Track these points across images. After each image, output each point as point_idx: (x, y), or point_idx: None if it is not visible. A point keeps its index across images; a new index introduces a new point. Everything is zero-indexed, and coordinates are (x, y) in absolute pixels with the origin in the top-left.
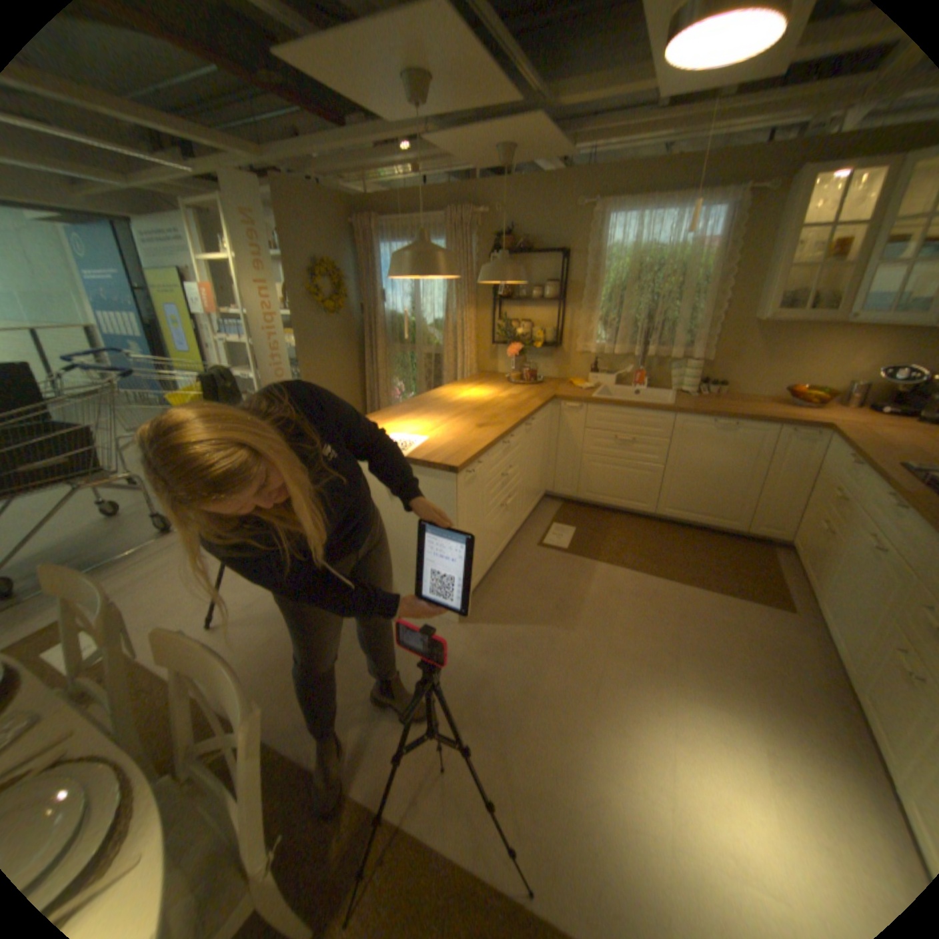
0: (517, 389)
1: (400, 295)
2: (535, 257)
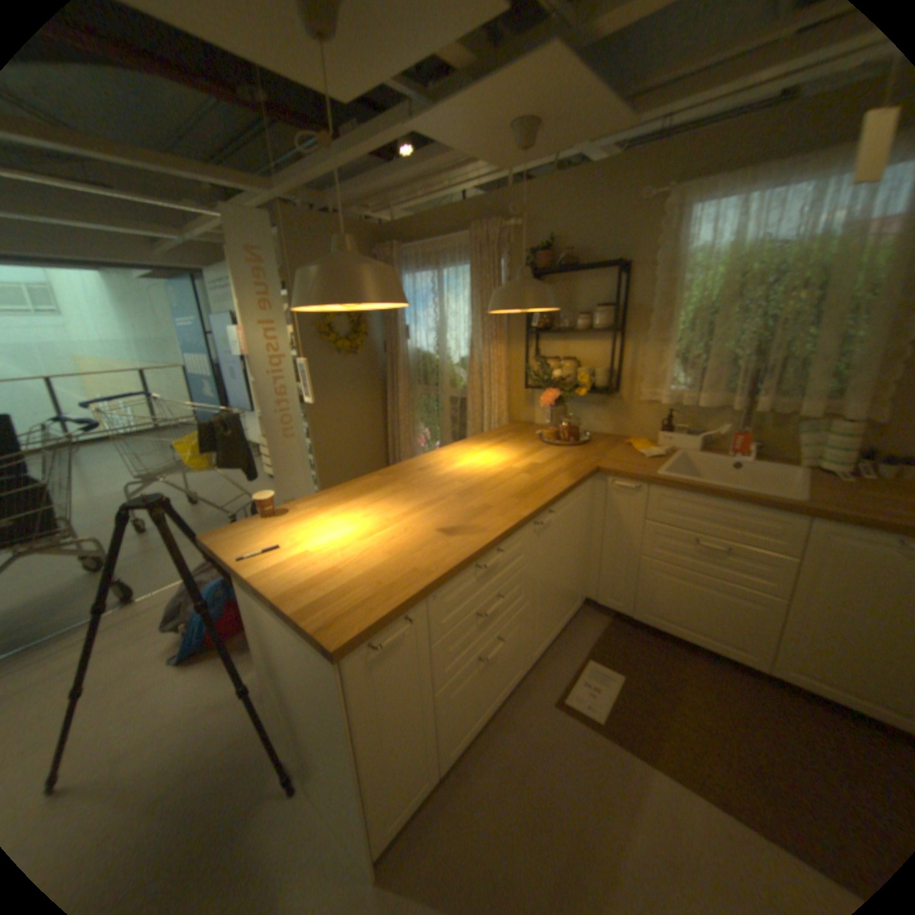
0: (549, 452)
1: (426, 330)
2: (585, 273)
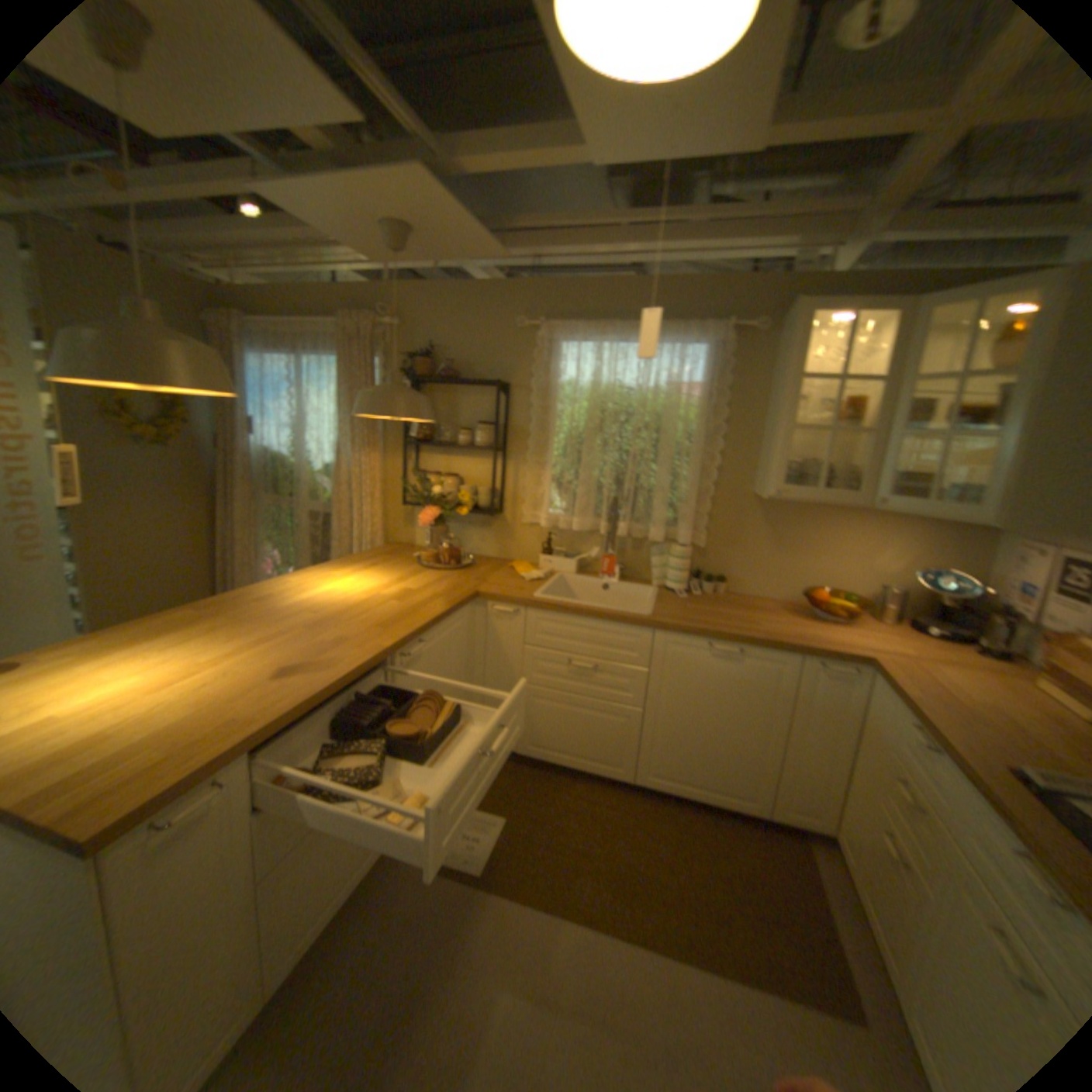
0: (425, 577)
1: (275, 426)
2: (464, 389)
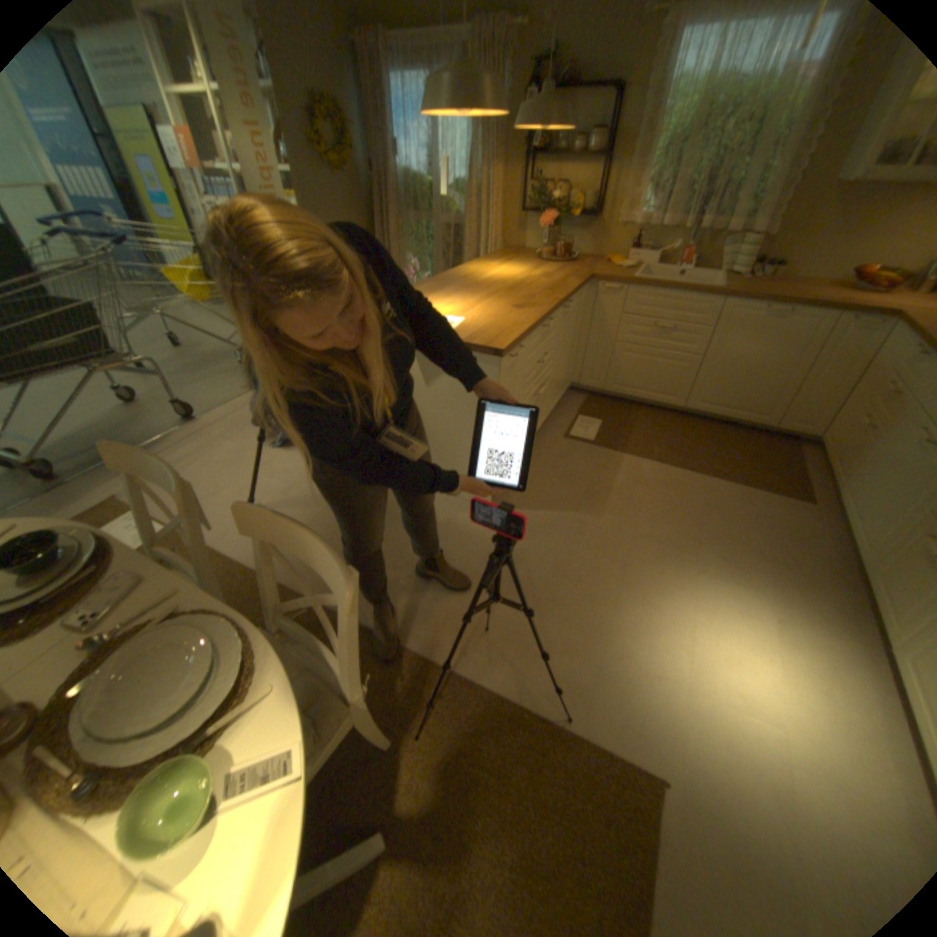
0: (551, 266)
1: (415, 146)
2: (582, 92)
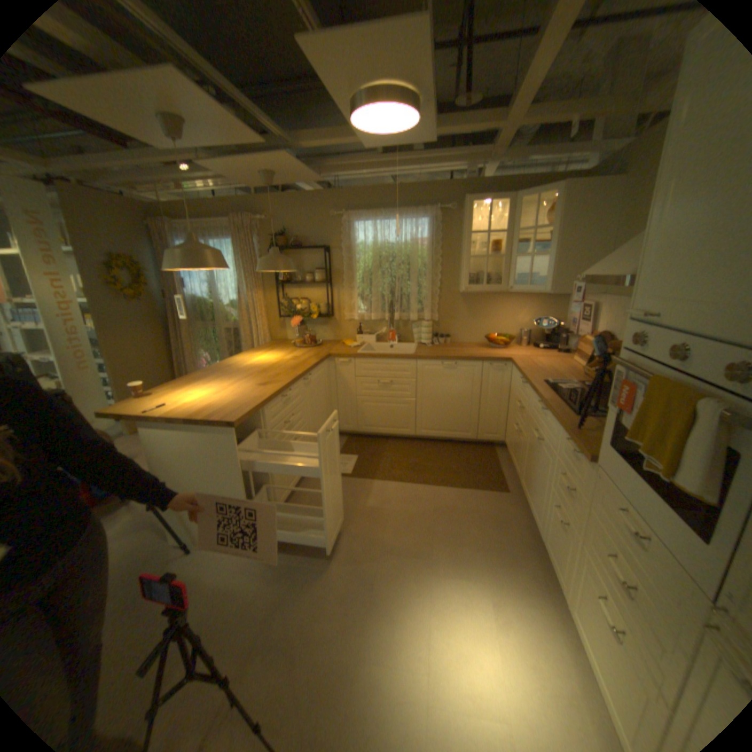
0: (301, 351)
1: (198, 282)
2: (305, 252)
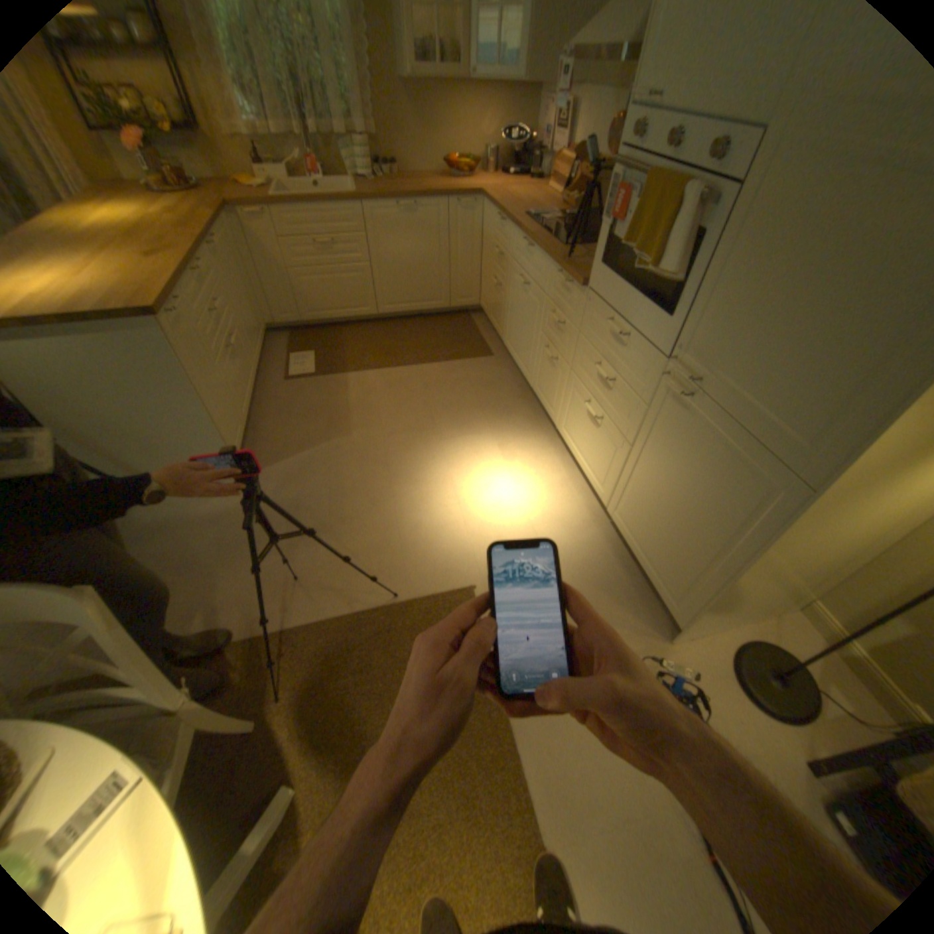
0: (169, 200)
1: None
2: None
